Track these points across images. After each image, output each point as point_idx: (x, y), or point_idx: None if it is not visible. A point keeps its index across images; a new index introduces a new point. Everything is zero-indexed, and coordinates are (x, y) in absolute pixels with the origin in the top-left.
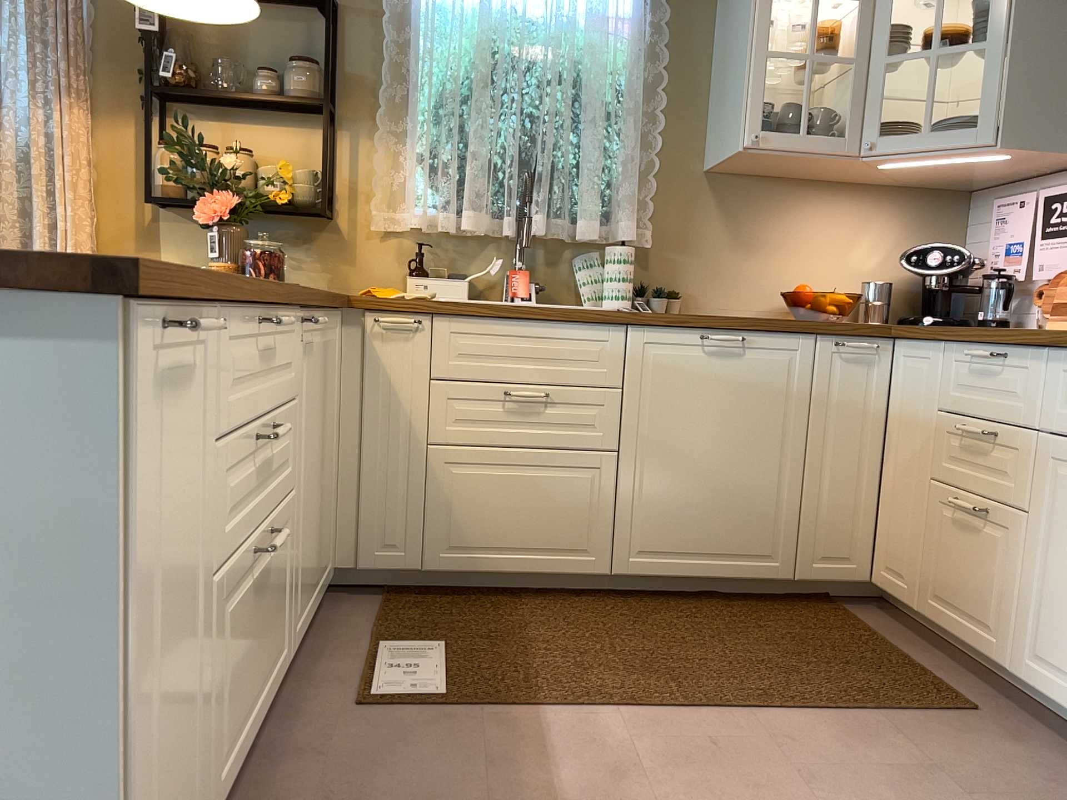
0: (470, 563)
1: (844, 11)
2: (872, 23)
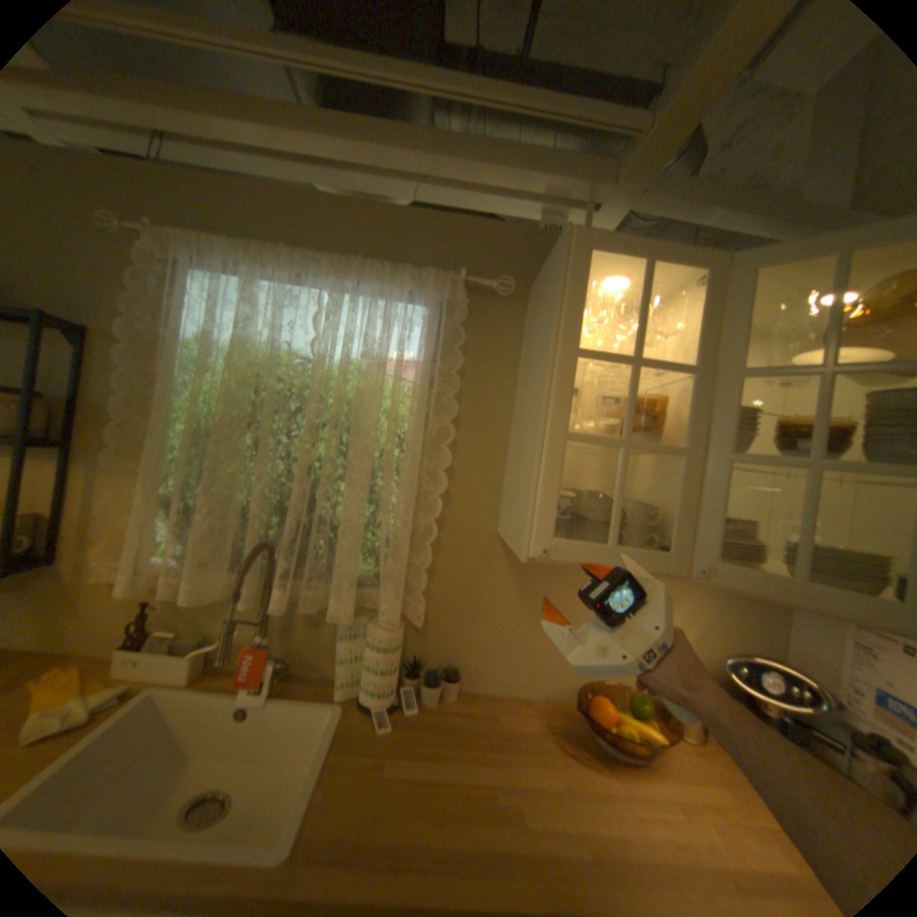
0: None
1: (669, 374)
2: (714, 401)
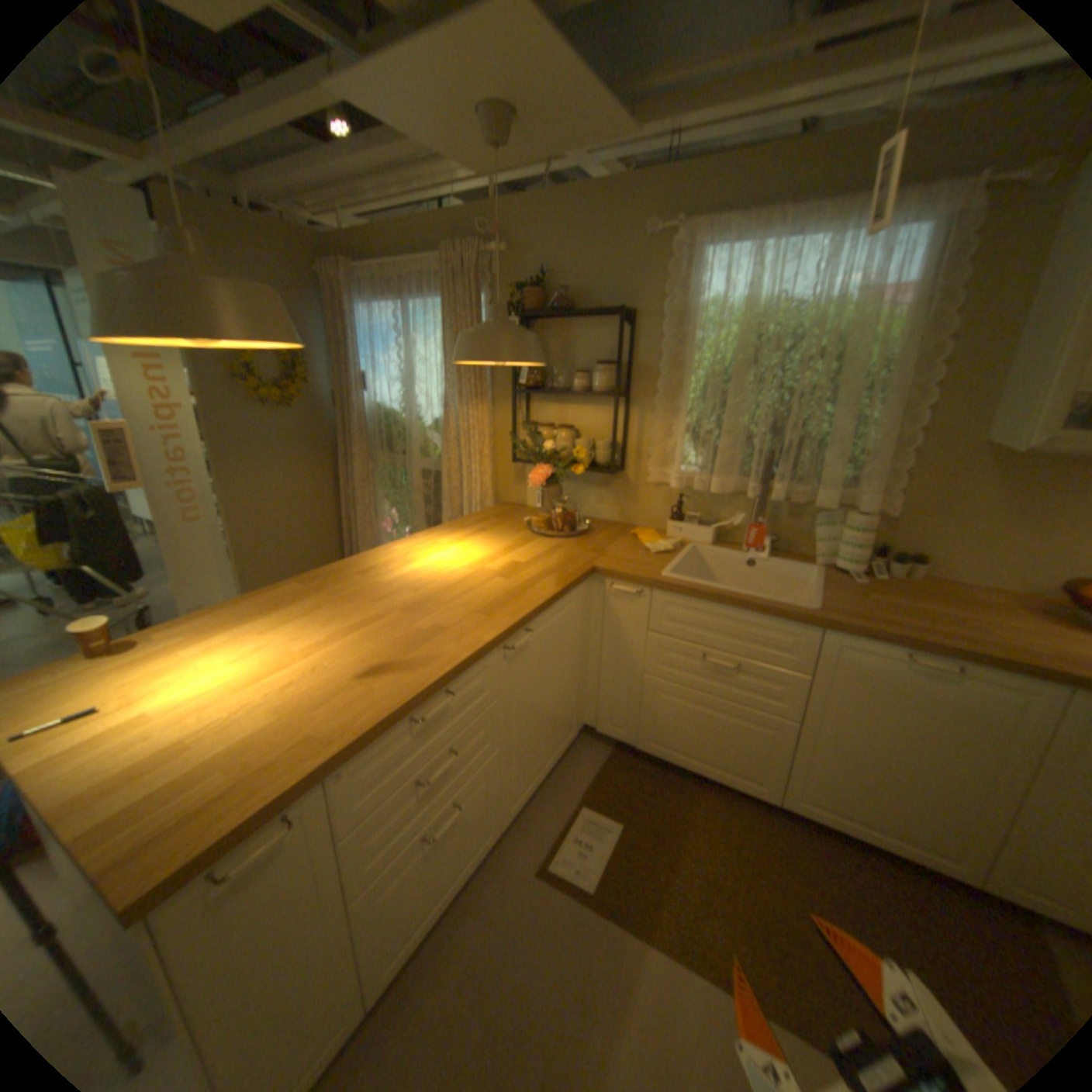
0: (668, 757)
1: None
2: None
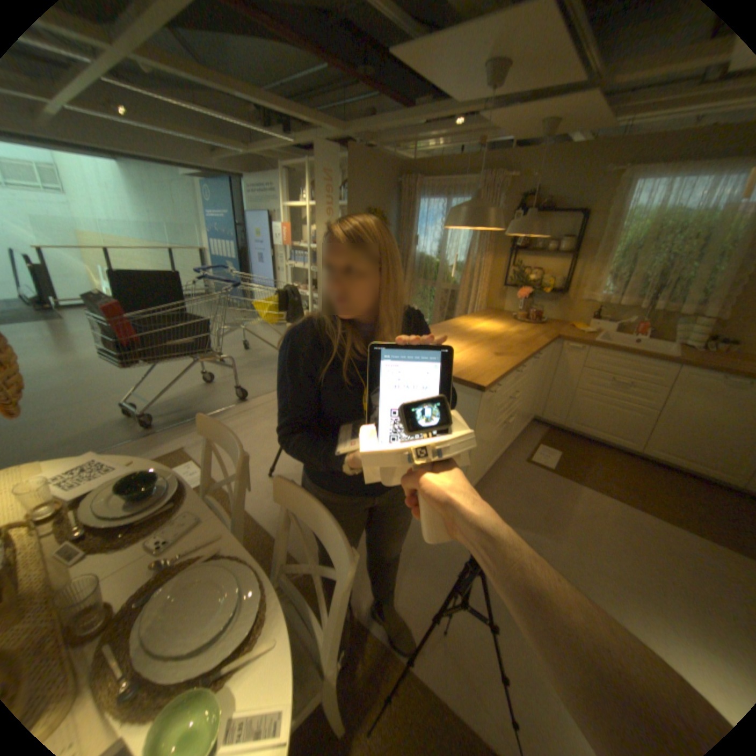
0: (582, 430)
1: None
2: None
